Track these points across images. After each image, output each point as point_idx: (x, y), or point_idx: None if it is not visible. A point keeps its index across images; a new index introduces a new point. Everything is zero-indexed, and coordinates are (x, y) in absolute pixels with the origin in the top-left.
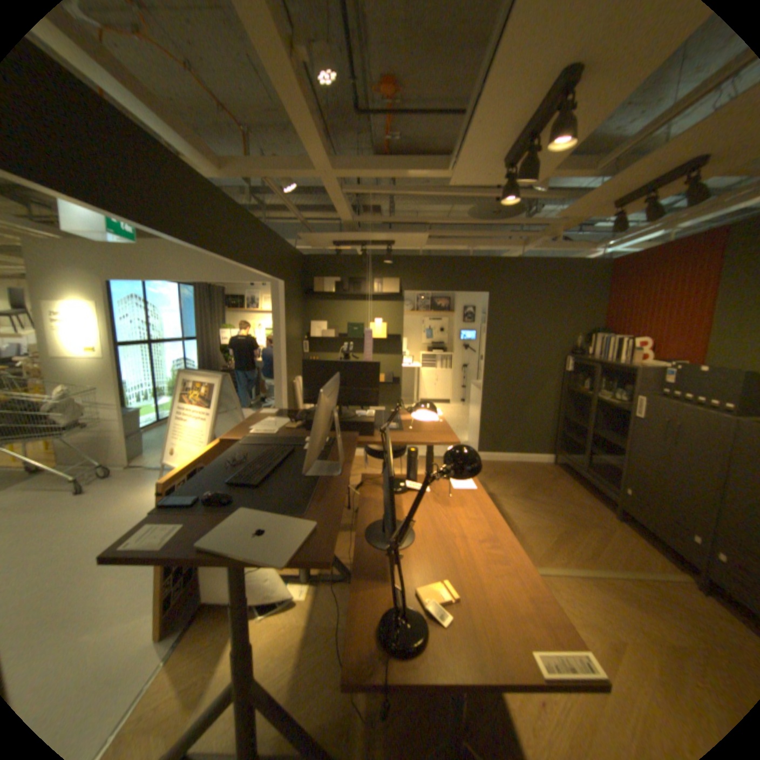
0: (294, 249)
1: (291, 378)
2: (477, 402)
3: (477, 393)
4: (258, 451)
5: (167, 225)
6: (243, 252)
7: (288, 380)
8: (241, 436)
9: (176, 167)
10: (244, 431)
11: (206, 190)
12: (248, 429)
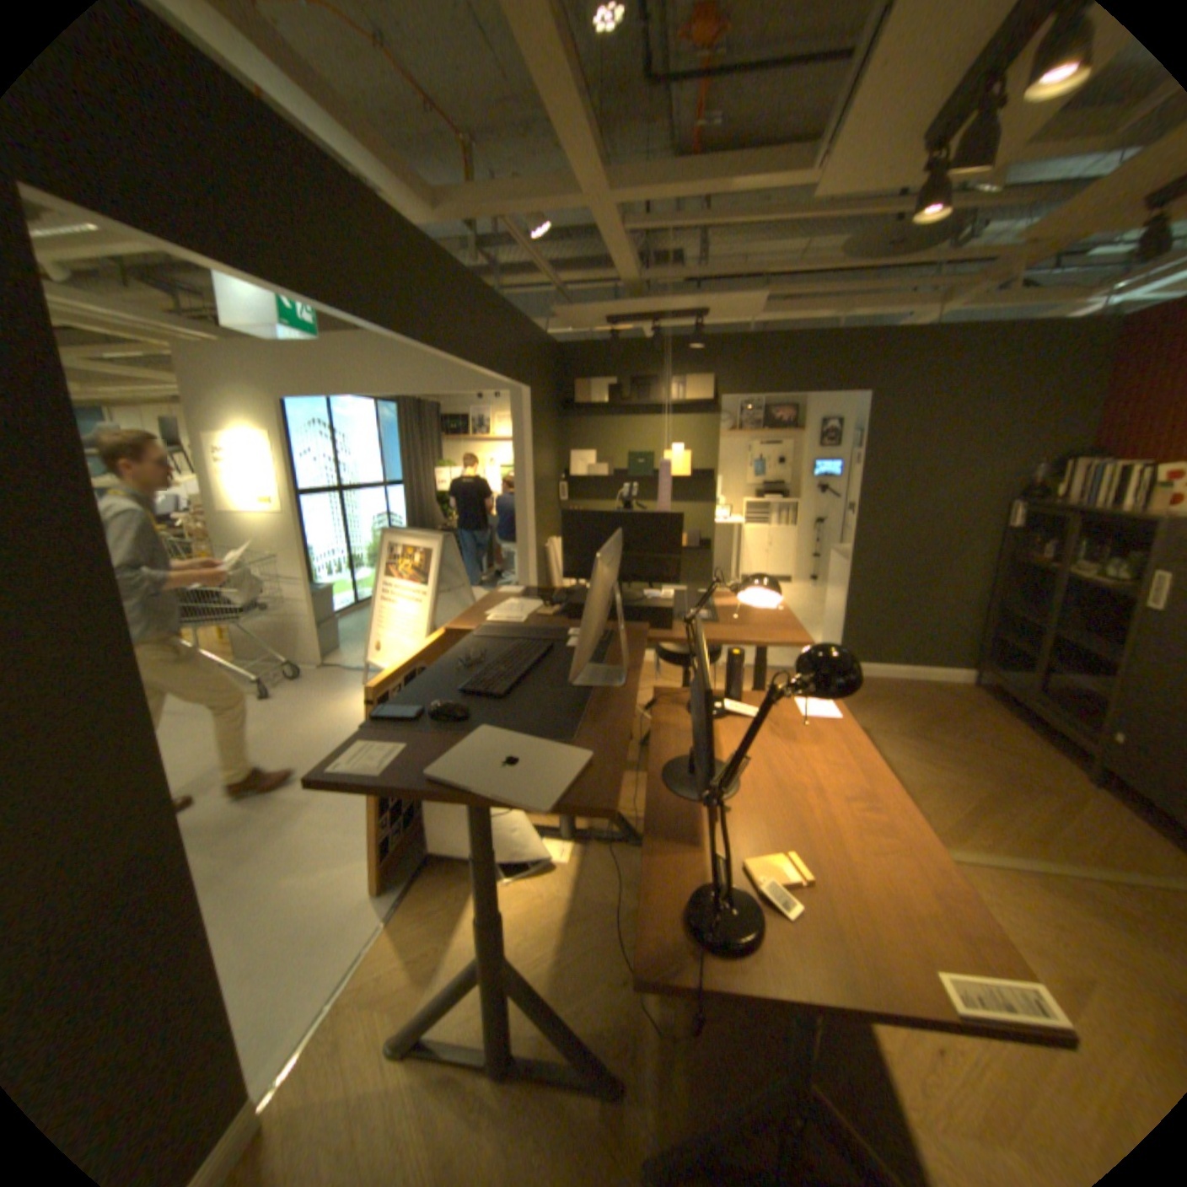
0: (545, 335)
1: (543, 540)
2: (842, 579)
3: (842, 566)
4: (501, 647)
5: (364, 306)
6: (470, 342)
7: (538, 543)
8: (474, 626)
9: (372, 211)
10: (478, 619)
11: (416, 244)
12: (484, 616)
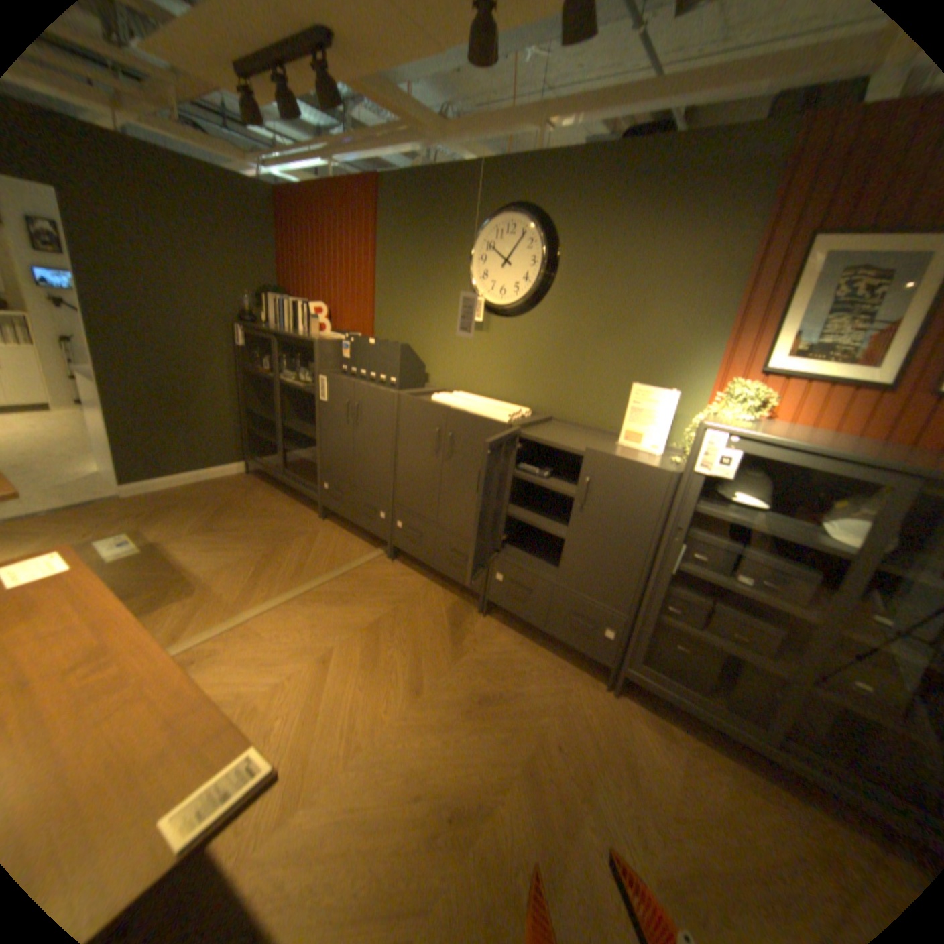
0: None
1: None
2: (95, 402)
3: (90, 388)
4: None
5: None
6: None
7: None
8: None
9: None
10: None
11: None
12: None
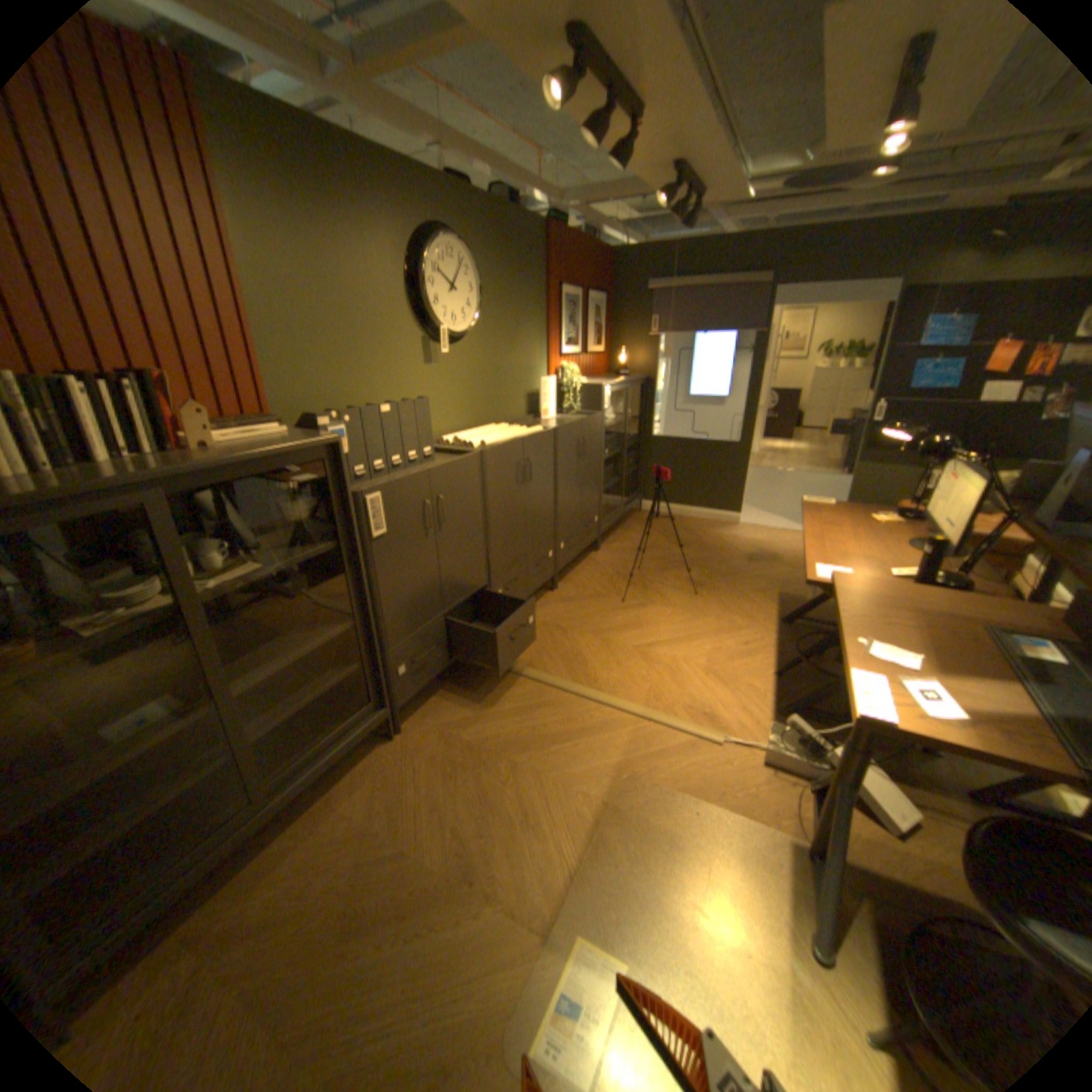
0: None
1: None
2: None
3: None
4: None
5: None
6: None
7: None
8: None
9: None
10: None
11: None
12: None
